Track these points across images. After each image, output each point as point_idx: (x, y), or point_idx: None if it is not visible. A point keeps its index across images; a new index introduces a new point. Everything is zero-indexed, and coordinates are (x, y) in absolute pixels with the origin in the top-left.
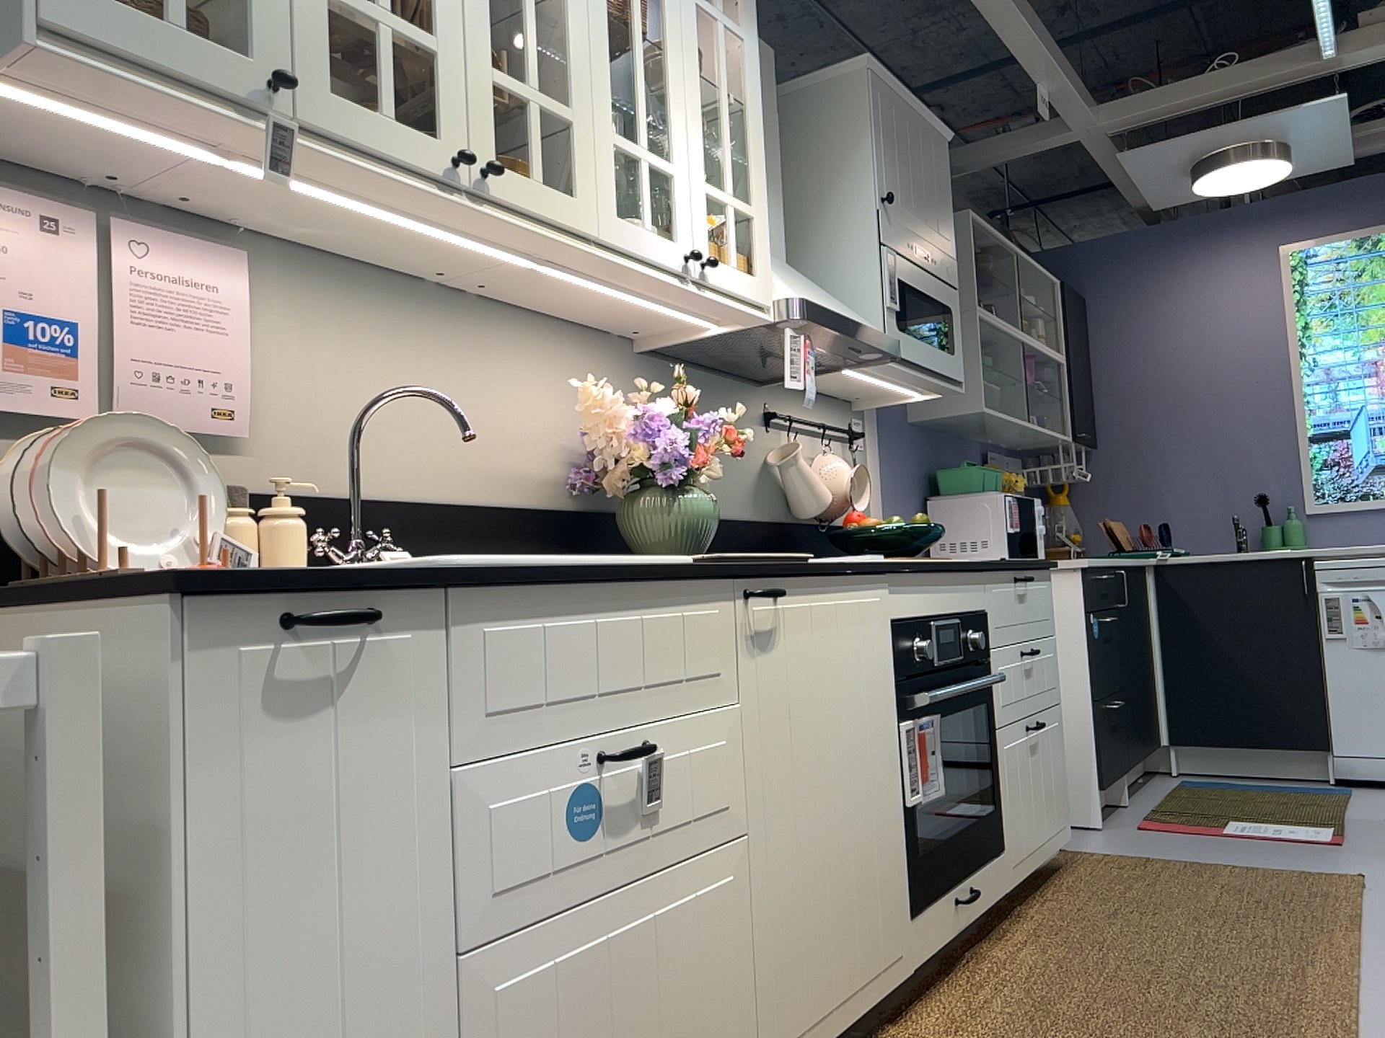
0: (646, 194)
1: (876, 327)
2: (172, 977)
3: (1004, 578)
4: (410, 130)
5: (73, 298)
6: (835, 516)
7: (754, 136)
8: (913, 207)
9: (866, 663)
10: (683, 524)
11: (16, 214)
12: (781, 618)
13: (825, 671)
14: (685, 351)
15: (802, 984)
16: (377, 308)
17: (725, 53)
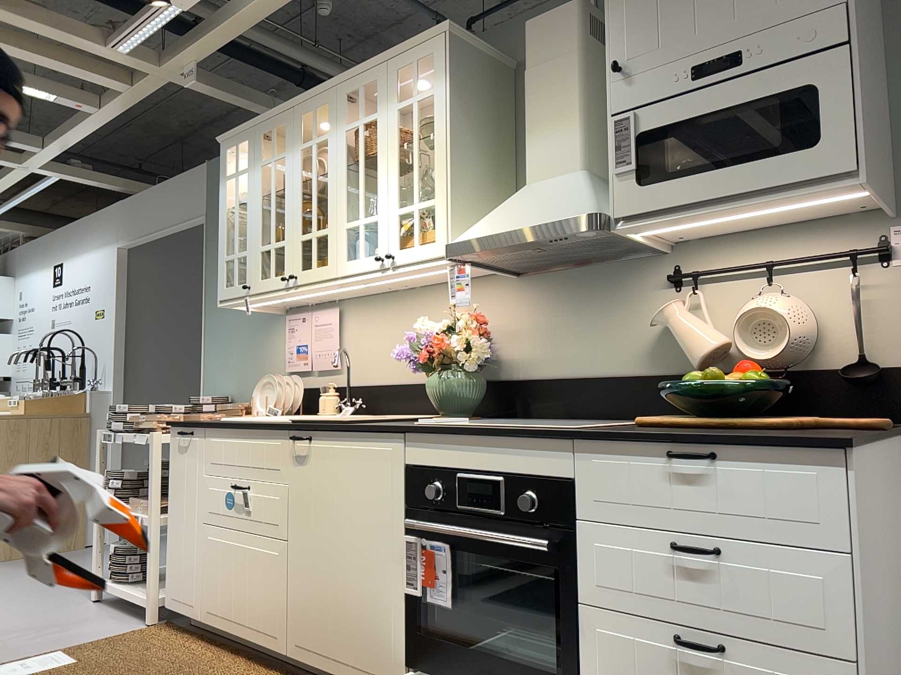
0: (364, 239)
1: (573, 210)
2: (169, 497)
3: (627, 449)
4: (277, 277)
5: (305, 337)
6: (761, 362)
7: (436, 151)
8: (686, 29)
9: (372, 486)
10: (432, 394)
11: (297, 319)
12: (311, 450)
13: (337, 482)
14: (535, 266)
15: (310, 627)
16: (380, 308)
17: (416, 118)
